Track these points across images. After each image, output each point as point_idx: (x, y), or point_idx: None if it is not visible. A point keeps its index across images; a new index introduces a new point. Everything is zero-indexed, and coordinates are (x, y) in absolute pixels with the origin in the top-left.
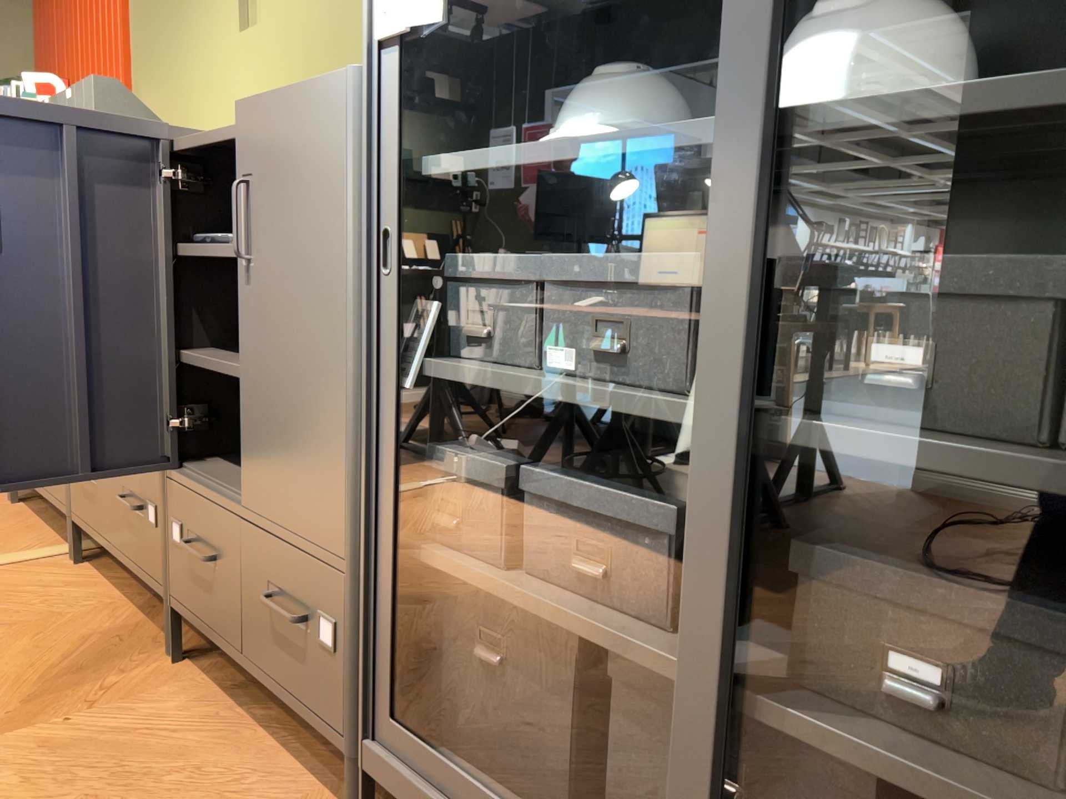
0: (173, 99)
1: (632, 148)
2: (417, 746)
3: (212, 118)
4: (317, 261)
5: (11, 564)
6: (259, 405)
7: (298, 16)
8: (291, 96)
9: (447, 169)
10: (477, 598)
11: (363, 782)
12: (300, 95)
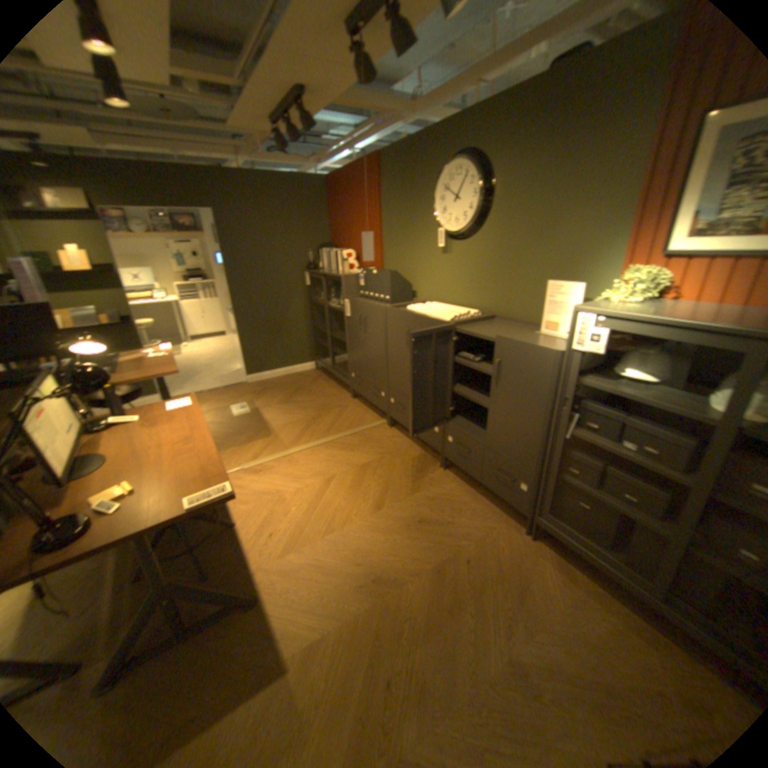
0: (405, 266)
1: (672, 412)
2: (559, 522)
3: (427, 279)
4: (534, 395)
5: (373, 427)
6: (498, 421)
7: (474, 257)
8: (527, 346)
9: (591, 386)
10: (580, 490)
11: (533, 523)
12: (532, 348)
